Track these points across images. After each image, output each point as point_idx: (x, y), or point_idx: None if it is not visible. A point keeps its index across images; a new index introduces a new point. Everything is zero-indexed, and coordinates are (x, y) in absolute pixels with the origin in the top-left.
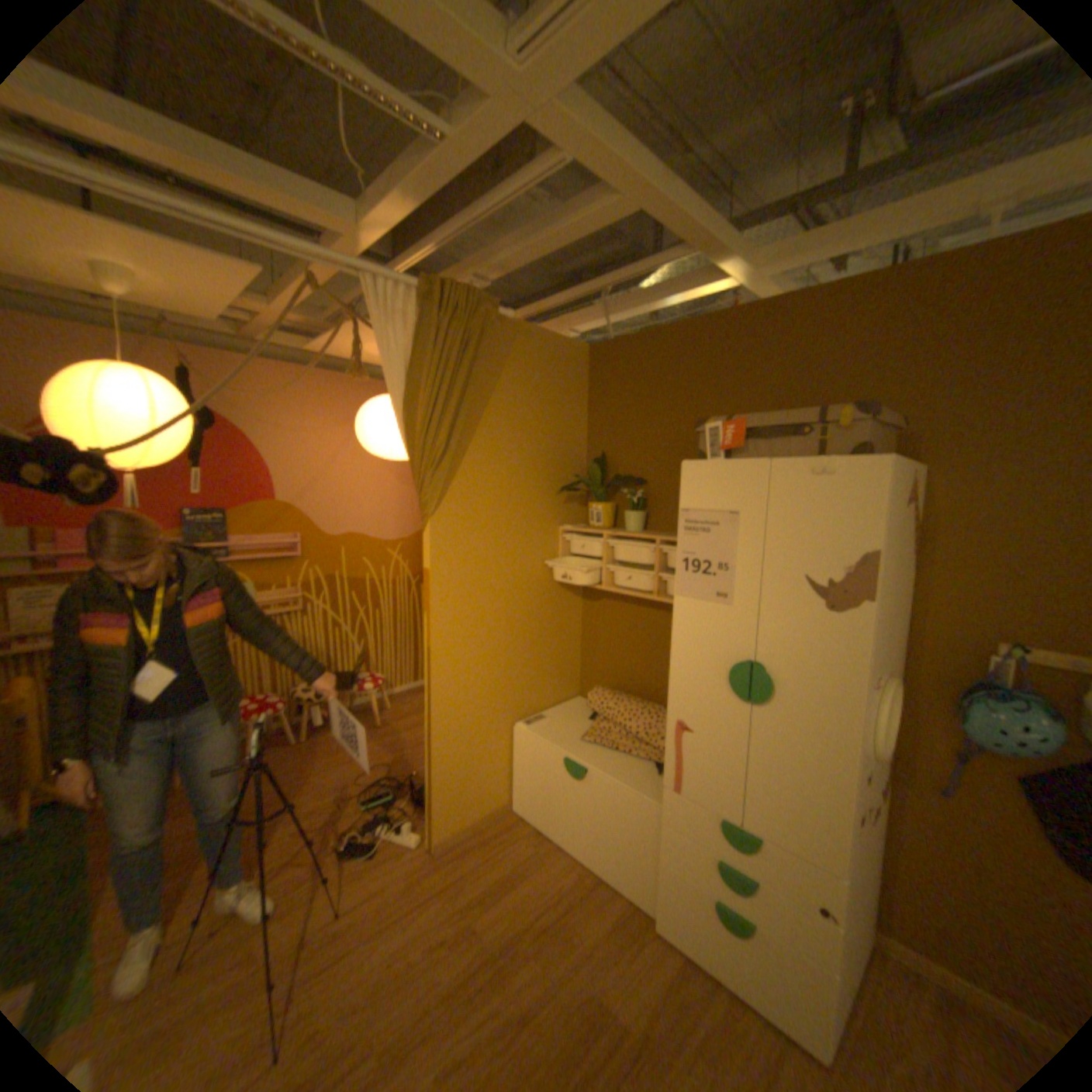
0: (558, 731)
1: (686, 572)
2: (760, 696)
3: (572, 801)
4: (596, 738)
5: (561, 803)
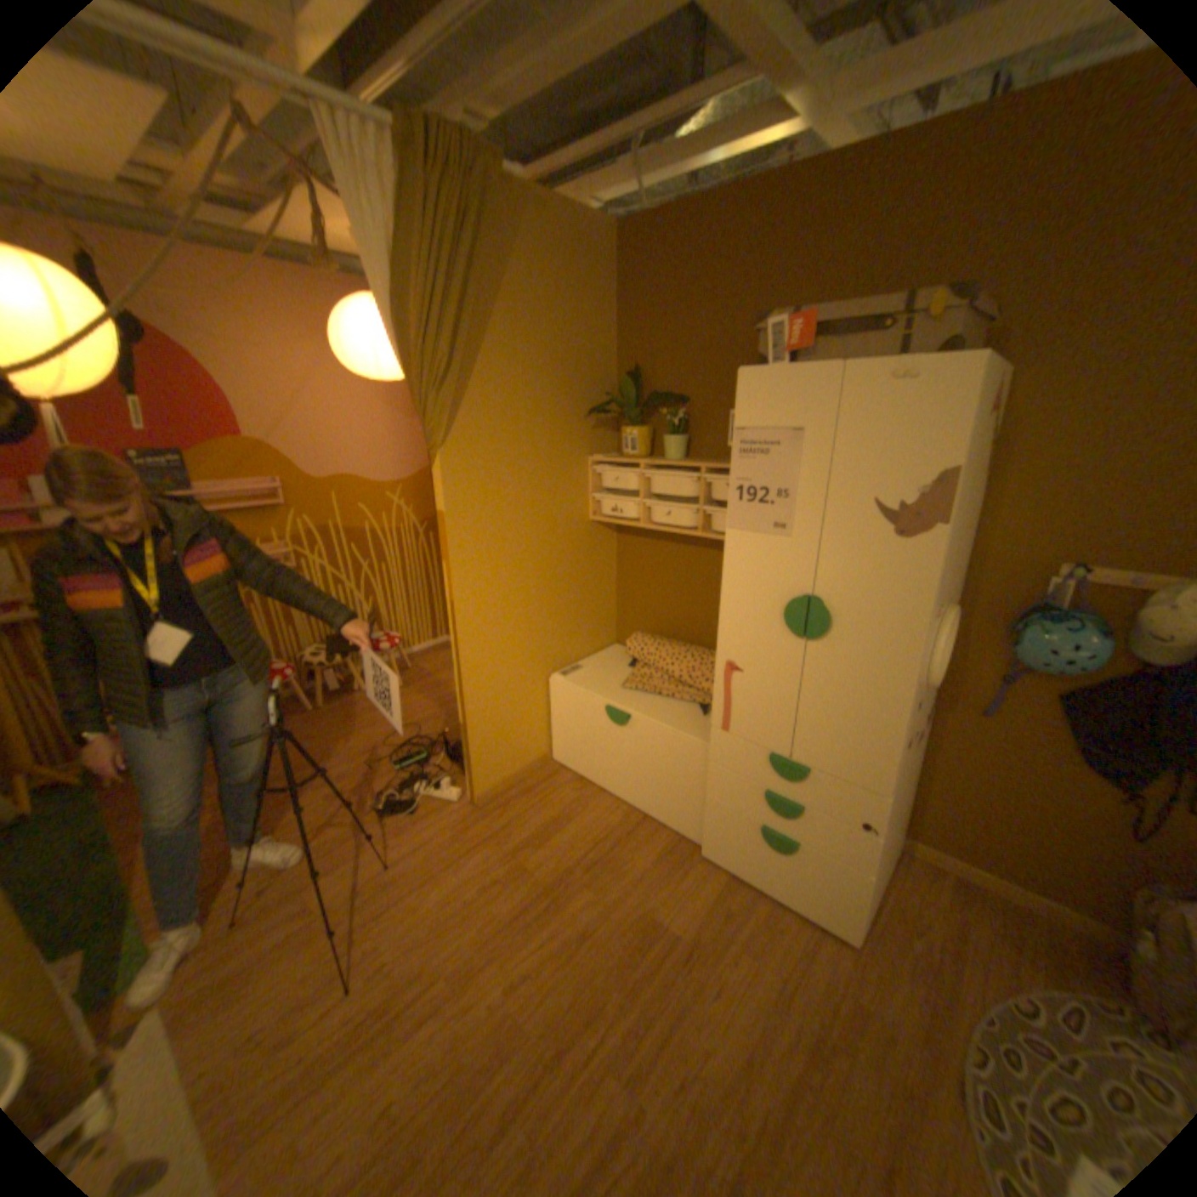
0: (597, 680)
1: (739, 502)
2: (816, 631)
3: (615, 746)
4: (636, 684)
5: (603, 749)
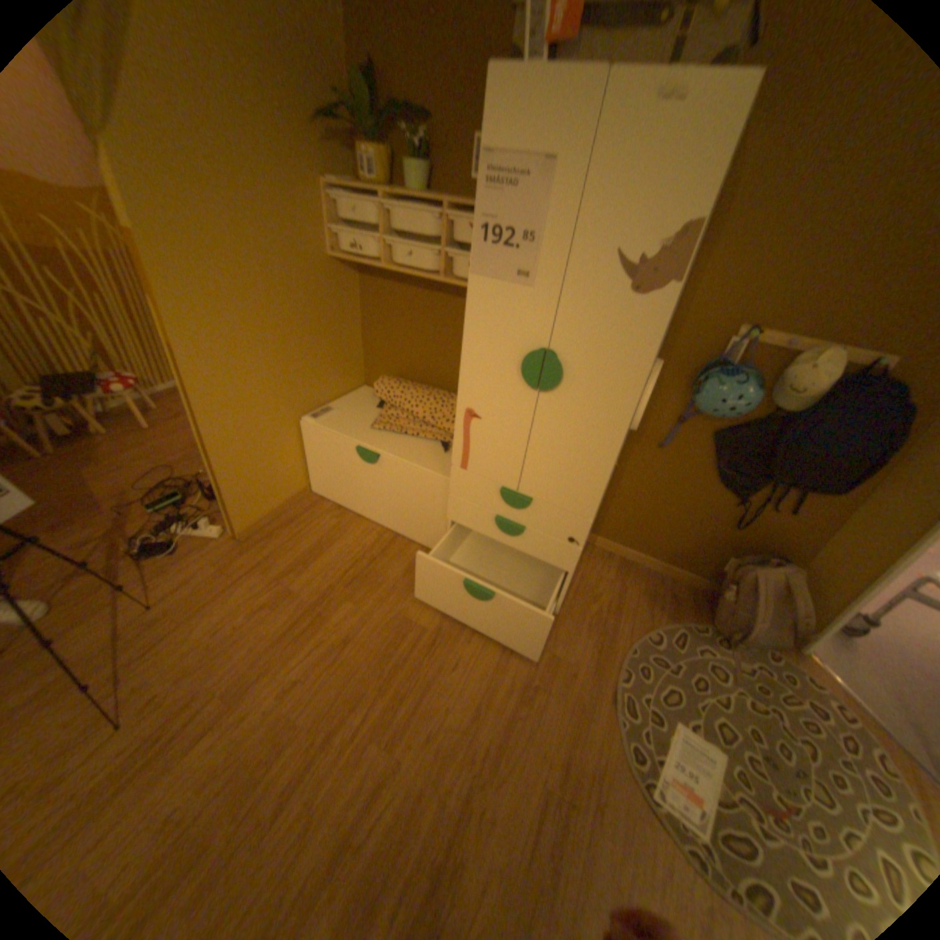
0: (347, 422)
1: (484, 245)
2: (548, 384)
3: (367, 481)
4: (385, 426)
5: (357, 484)
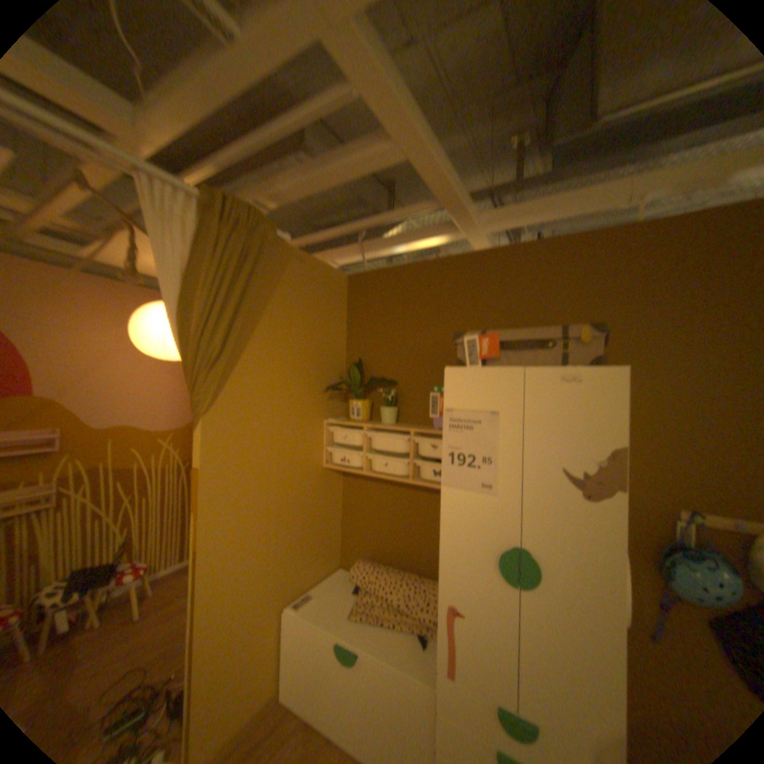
0: (325, 613)
1: (452, 466)
2: (529, 583)
3: (342, 689)
4: (361, 617)
5: (330, 693)
